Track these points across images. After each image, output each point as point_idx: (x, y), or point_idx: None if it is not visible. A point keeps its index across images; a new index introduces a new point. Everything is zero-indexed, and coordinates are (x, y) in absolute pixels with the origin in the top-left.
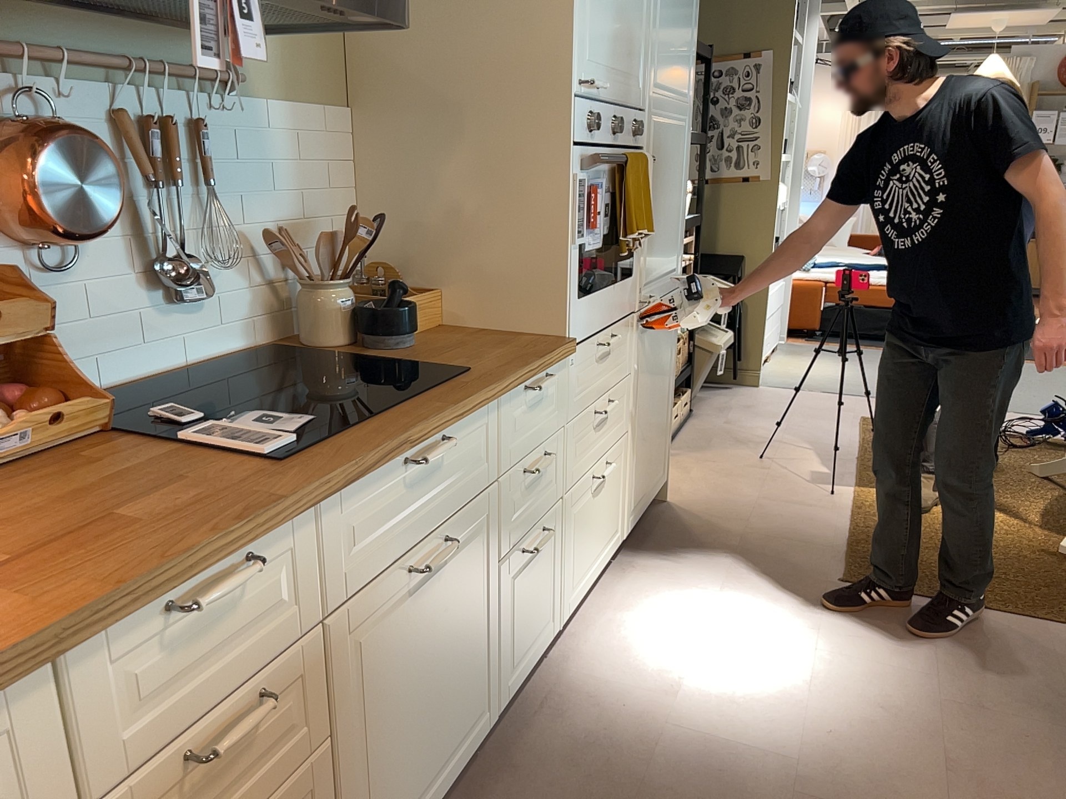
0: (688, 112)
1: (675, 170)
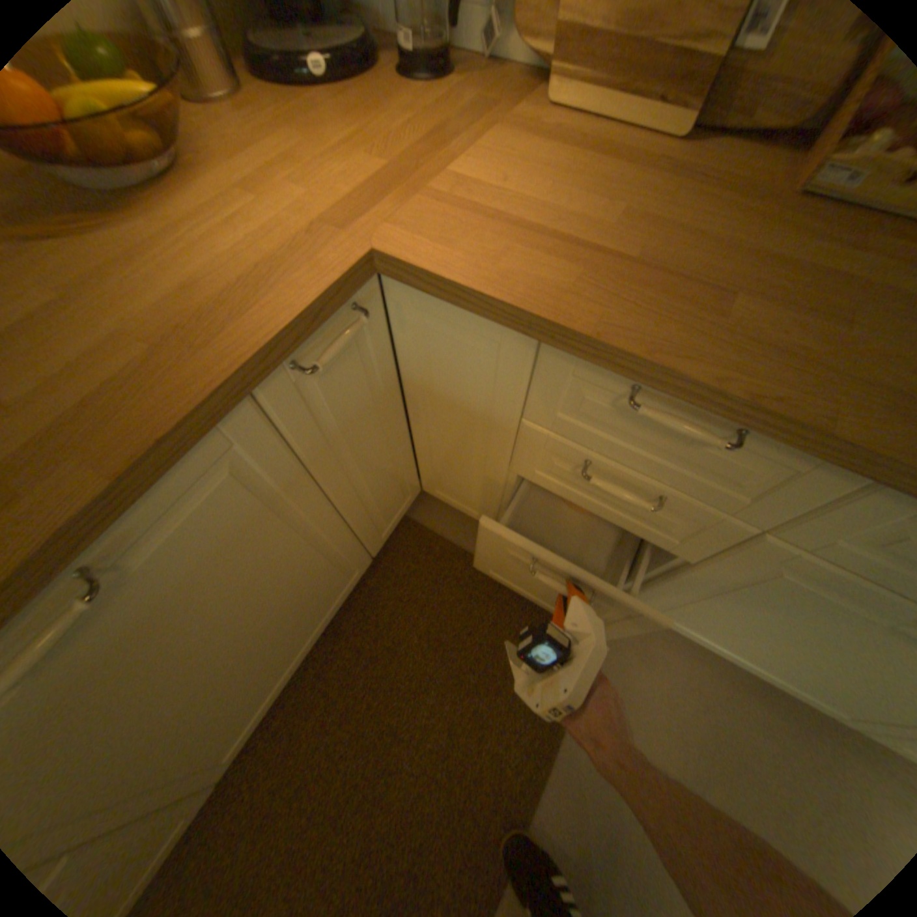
0: None
1: None
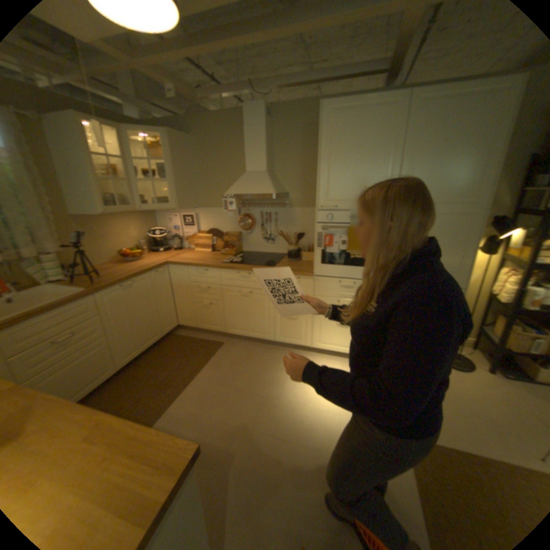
0: (477, 206)
1: (445, 234)
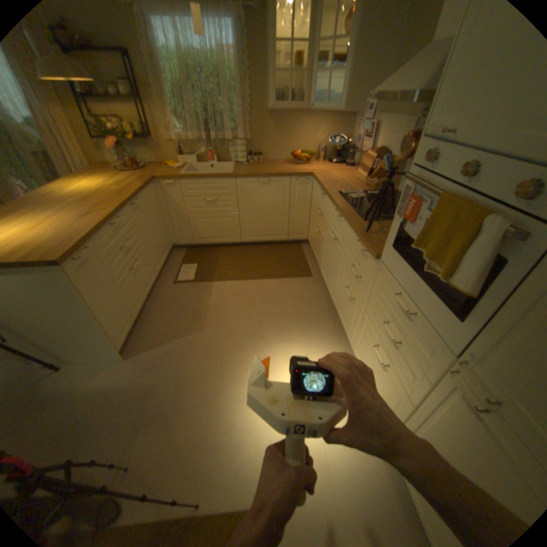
0: None
1: None
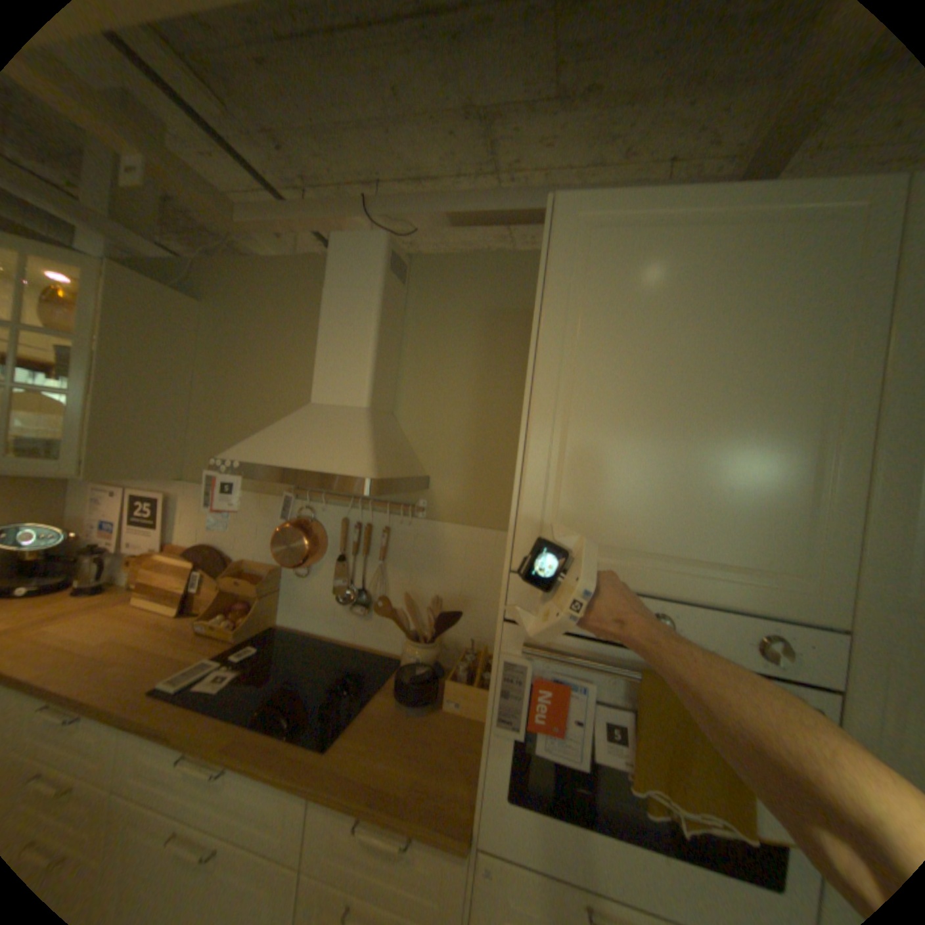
0: None
1: None
